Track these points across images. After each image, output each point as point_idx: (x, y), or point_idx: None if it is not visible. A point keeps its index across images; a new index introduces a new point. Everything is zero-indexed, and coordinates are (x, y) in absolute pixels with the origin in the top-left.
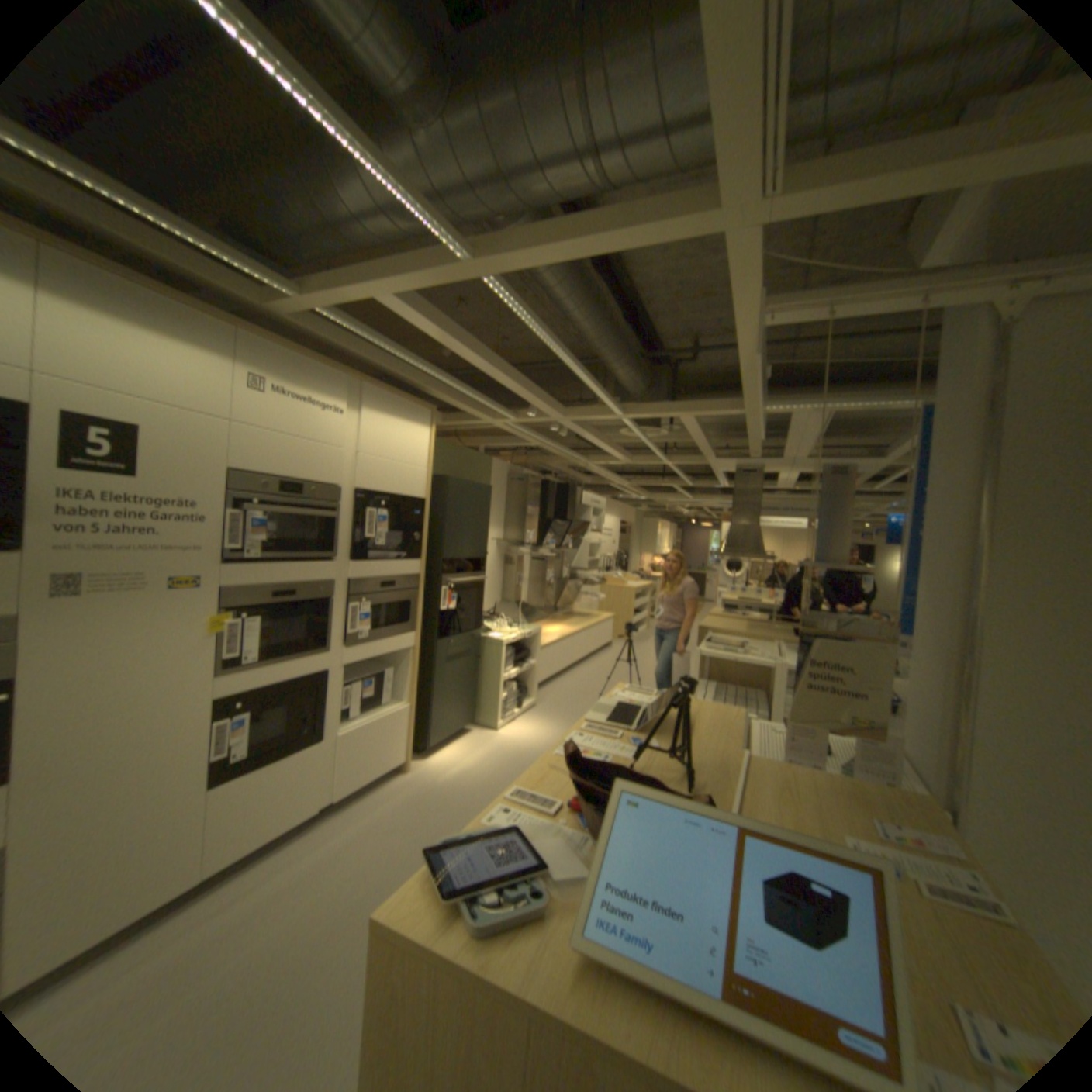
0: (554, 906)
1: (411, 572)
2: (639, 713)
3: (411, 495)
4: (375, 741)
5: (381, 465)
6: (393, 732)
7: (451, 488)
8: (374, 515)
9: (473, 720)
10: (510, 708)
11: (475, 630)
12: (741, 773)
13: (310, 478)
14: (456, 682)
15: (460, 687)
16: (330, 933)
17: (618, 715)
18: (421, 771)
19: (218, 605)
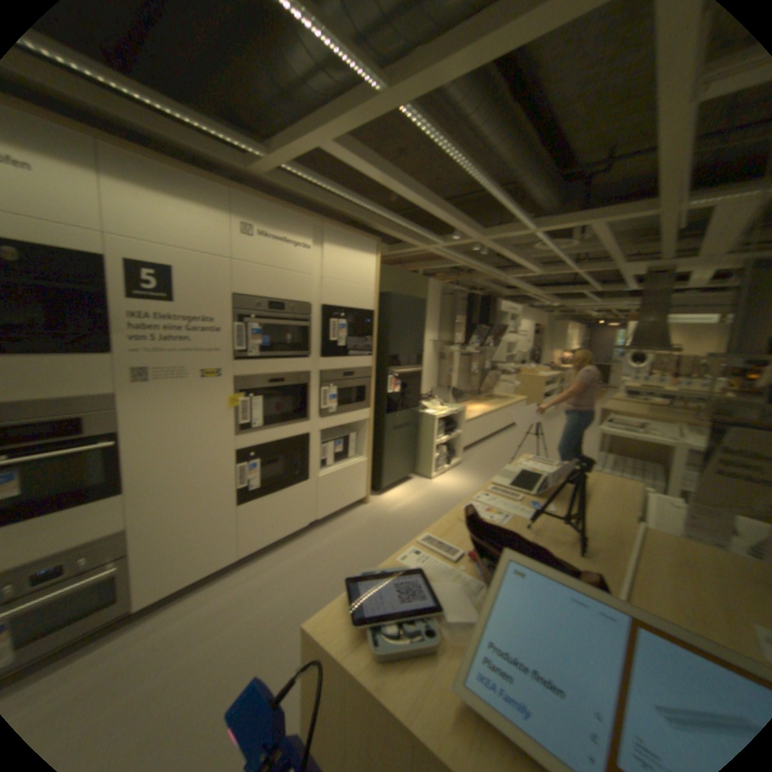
0: (449, 643)
1: (366, 364)
2: (542, 480)
3: (364, 307)
4: (345, 481)
5: (341, 285)
6: (358, 475)
7: (395, 301)
8: (337, 323)
9: (415, 470)
10: (443, 464)
11: (416, 407)
12: (637, 543)
13: (290, 297)
14: (402, 444)
15: (405, 447)
16: (313, 604)
17: (522, 480)
18: (378, 503)
19: (236, 387)
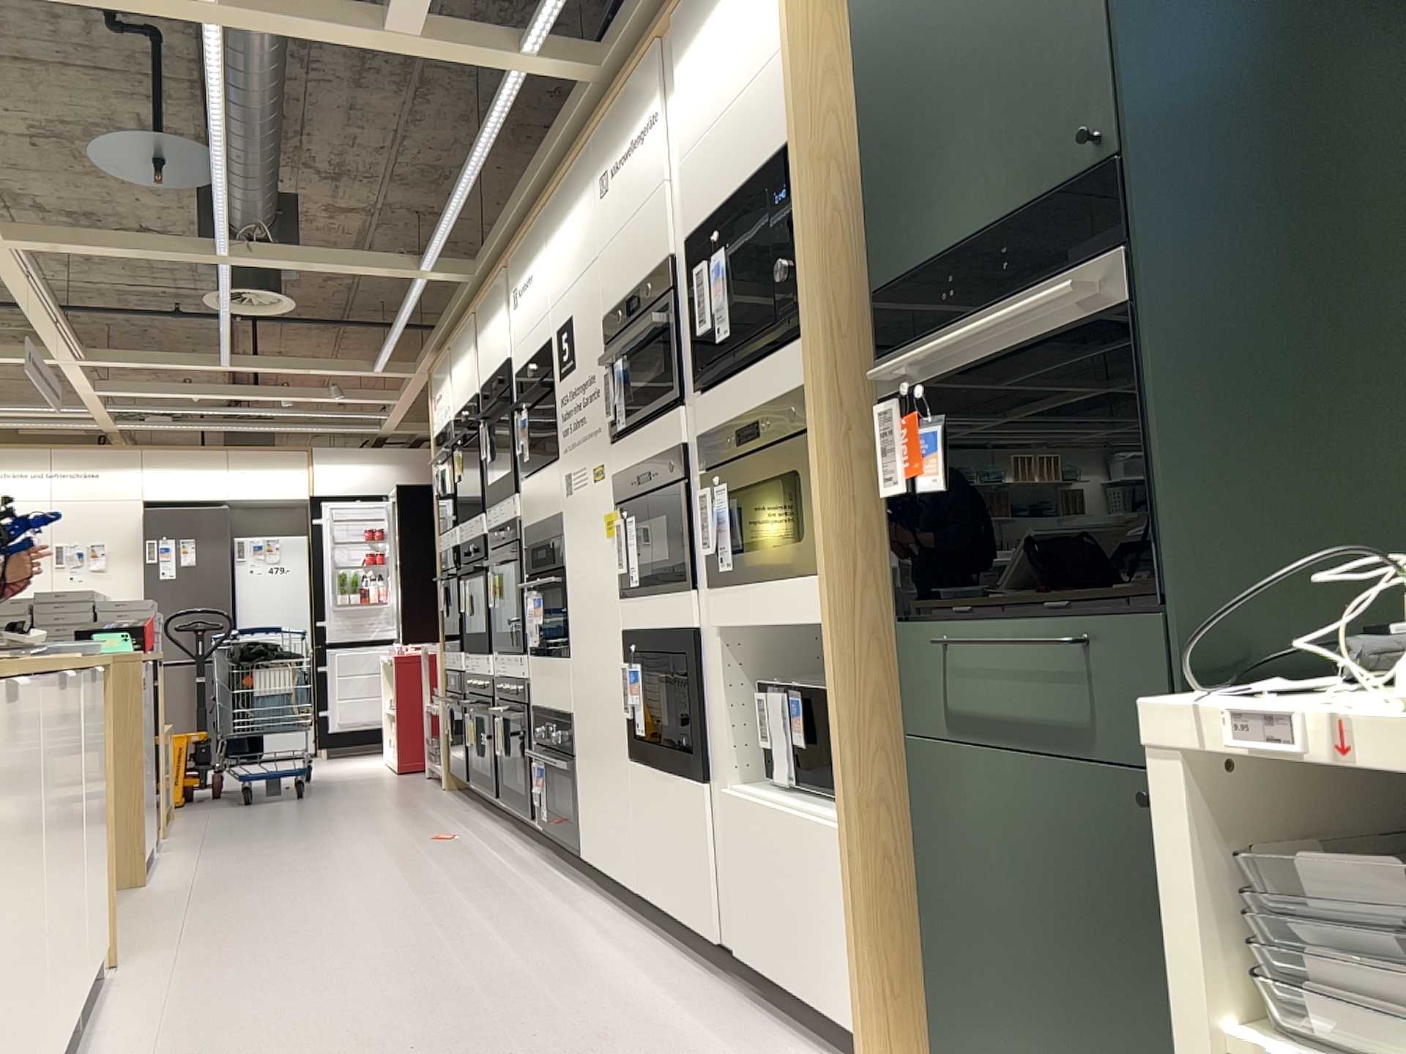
0: None
1: (796, 377)
2: None
3: (766, 156)
4: (785, 873)
5: (708, 145)
6: (821, 889)
7: (868, 3)
8: (706, 271)
9: None
10: None
11: (1162, 619)
12: None
13: (645, 268)
14: (1056, 884)
15: (1088, 929)
16: (451, 986)
17: None
18: None
19: (612, 498)
